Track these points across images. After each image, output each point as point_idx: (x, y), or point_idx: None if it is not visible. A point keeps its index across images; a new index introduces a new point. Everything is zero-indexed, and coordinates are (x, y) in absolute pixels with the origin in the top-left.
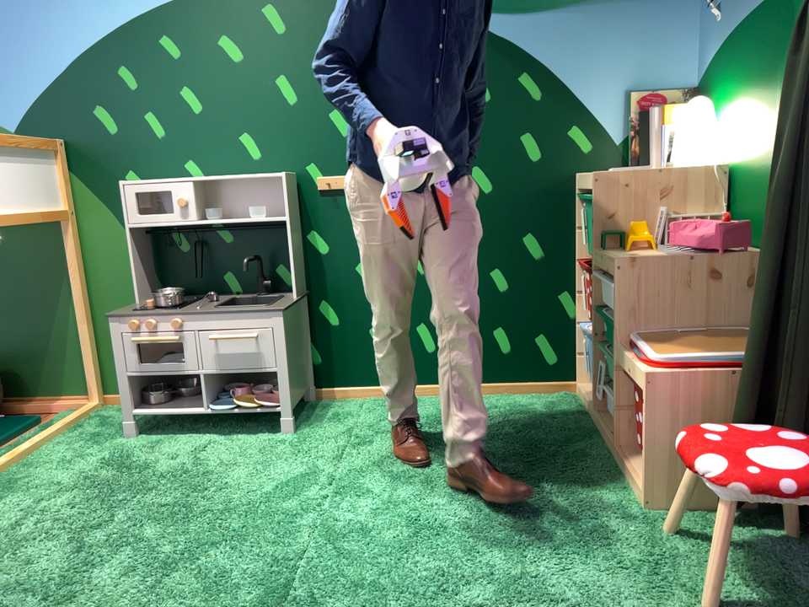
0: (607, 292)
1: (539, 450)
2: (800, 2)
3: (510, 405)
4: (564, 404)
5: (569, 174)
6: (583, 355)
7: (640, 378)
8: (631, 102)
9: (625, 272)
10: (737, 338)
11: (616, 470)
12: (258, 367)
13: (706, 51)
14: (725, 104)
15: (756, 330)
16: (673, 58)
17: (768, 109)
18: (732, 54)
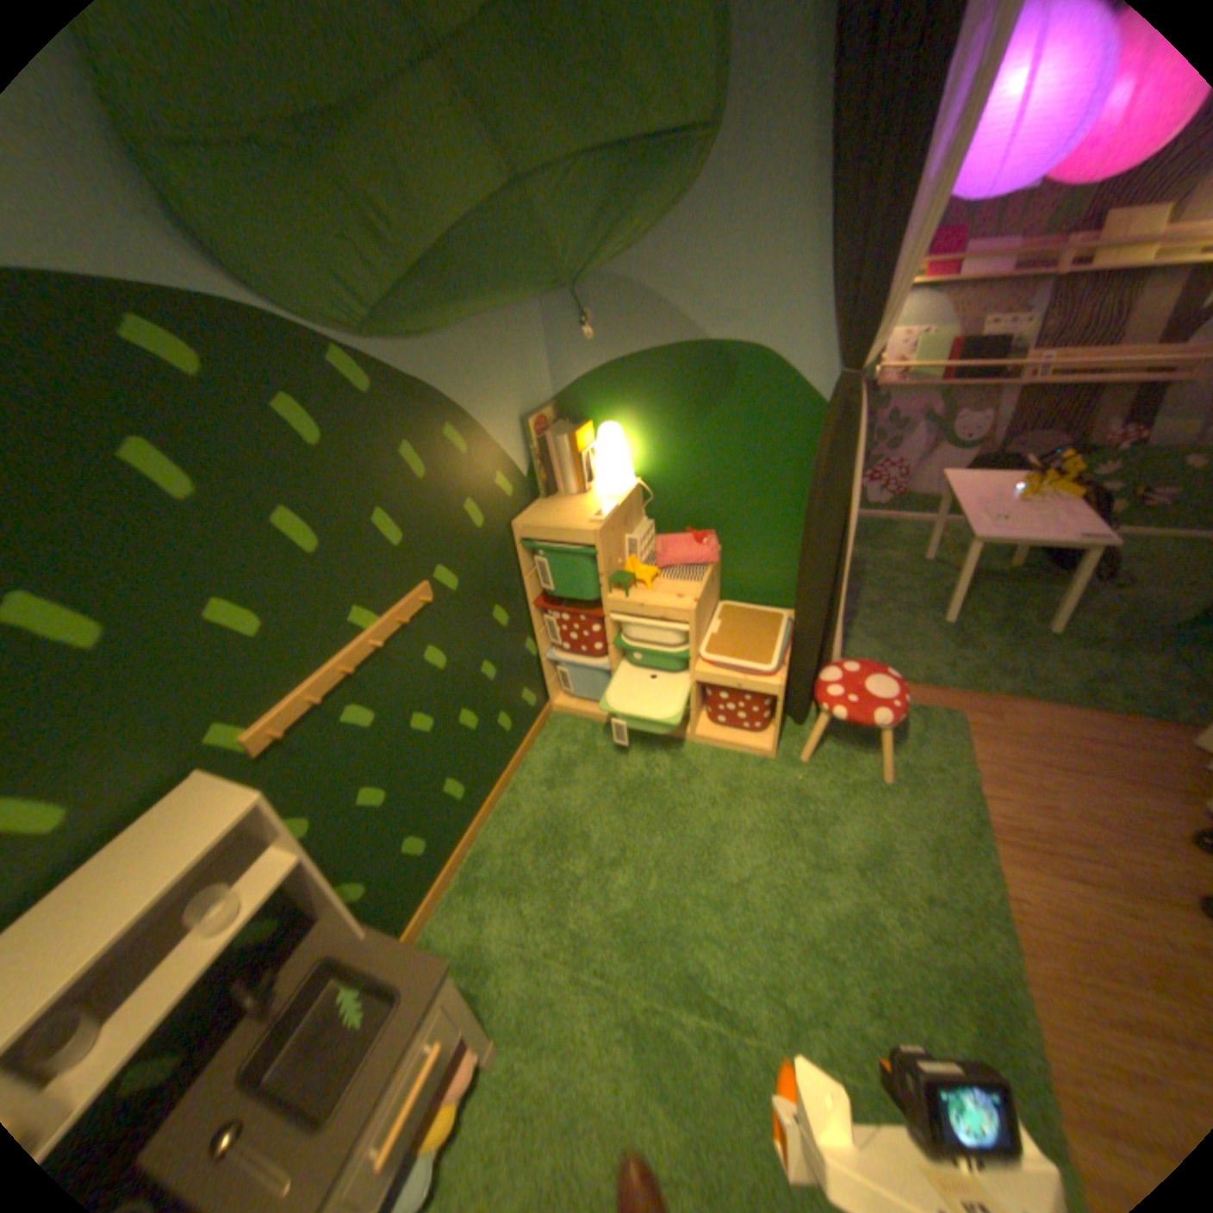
0: (636, 629)
1: (657, 784)
2: (741, 362)
3: (547, 768)
4: (571, 728)
5: (507, 526)
6: (571, 681)
7: (764, 688)
8: (531, 430)
9: (696, 616)
10: (740, 617)
11: (709, 748)
12: (442, 1065)
13: (569, 367)
14: (620, 425)
15: (808, 618)
16: (538, 373)
17: (697, 440)
18: (626, 381)
